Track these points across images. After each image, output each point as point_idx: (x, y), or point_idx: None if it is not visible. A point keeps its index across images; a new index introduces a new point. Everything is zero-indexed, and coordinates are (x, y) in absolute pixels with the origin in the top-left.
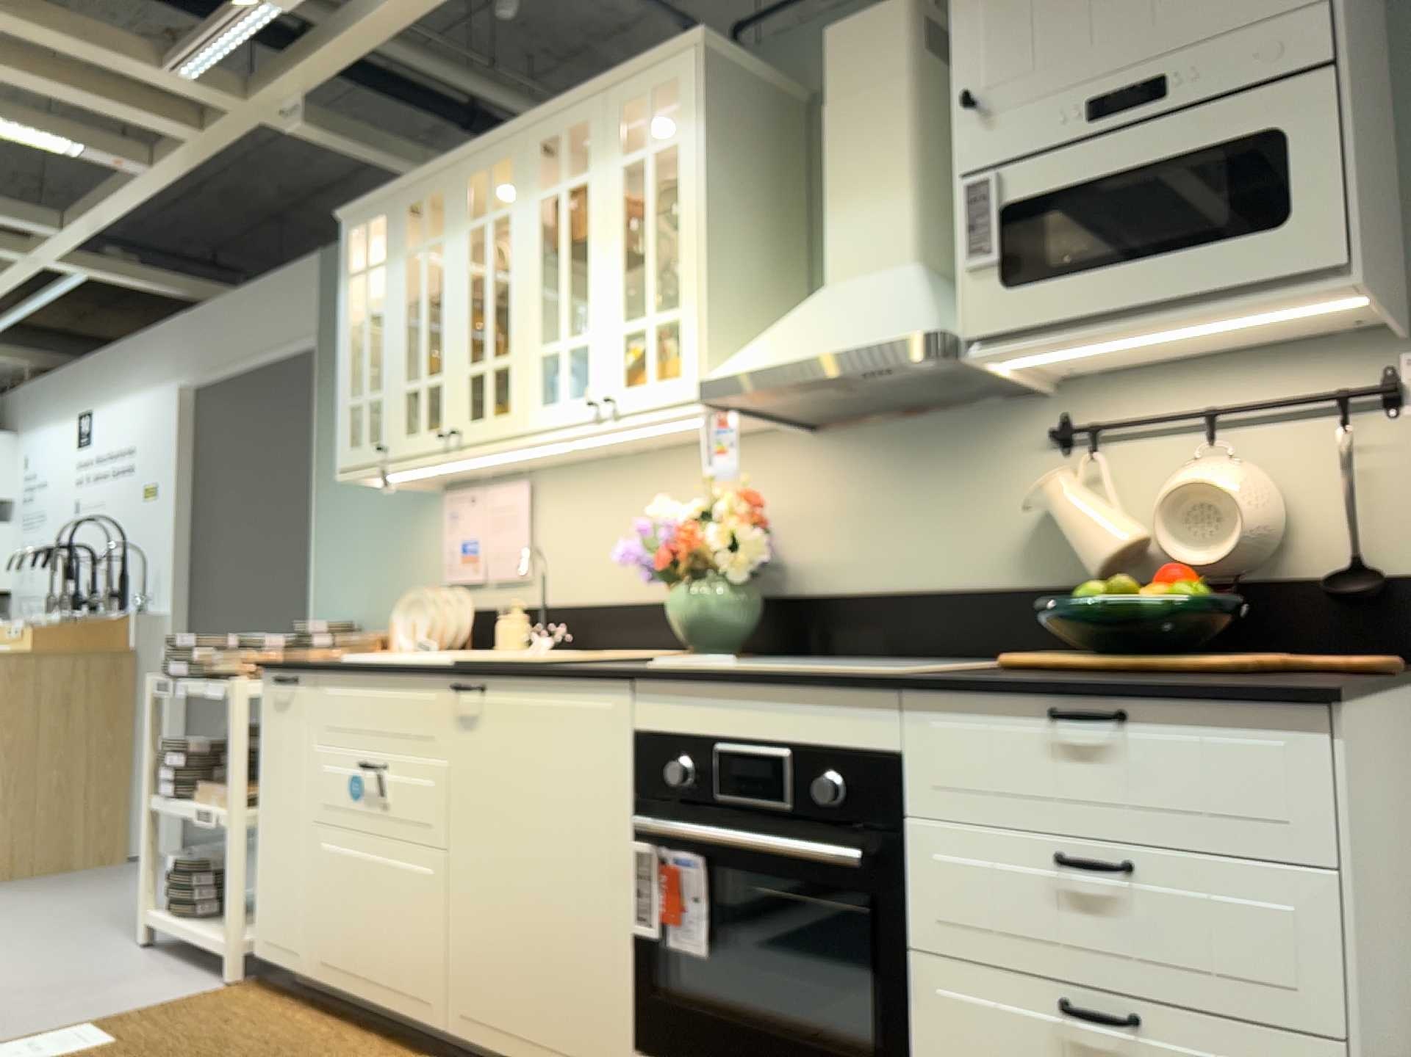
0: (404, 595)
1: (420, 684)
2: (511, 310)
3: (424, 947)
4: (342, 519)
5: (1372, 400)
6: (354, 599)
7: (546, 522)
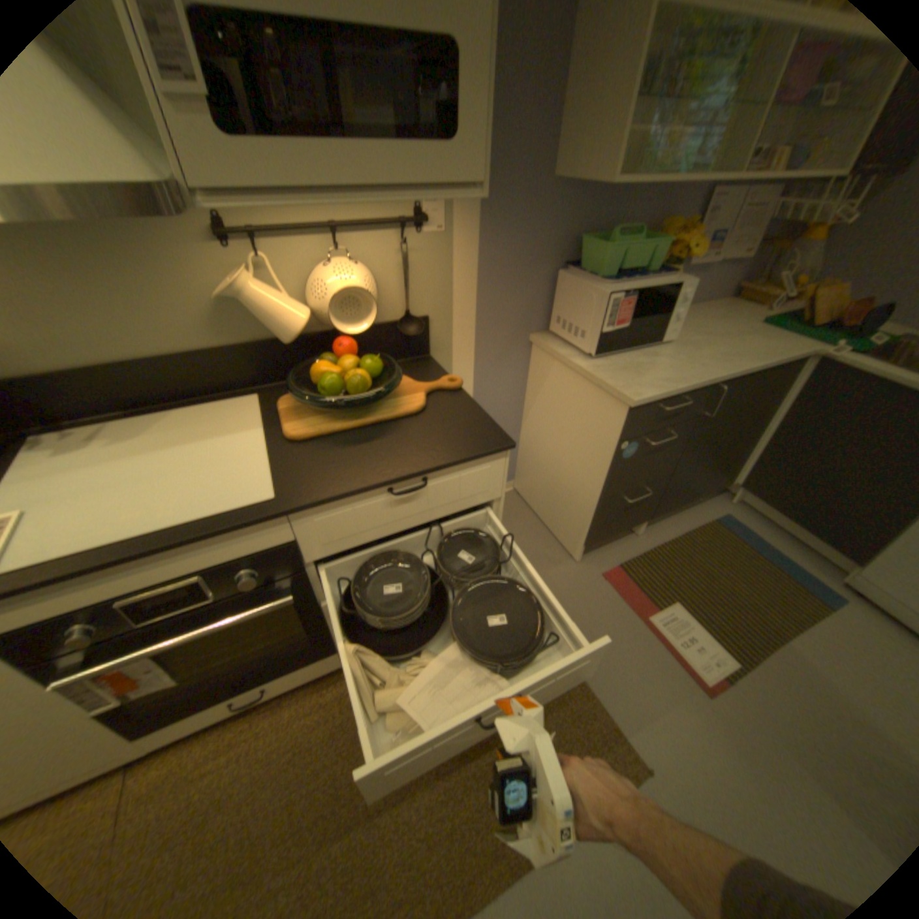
0: None
1: None
2: None
3: None
4: None
5: (410, 221)
6: None
7: None
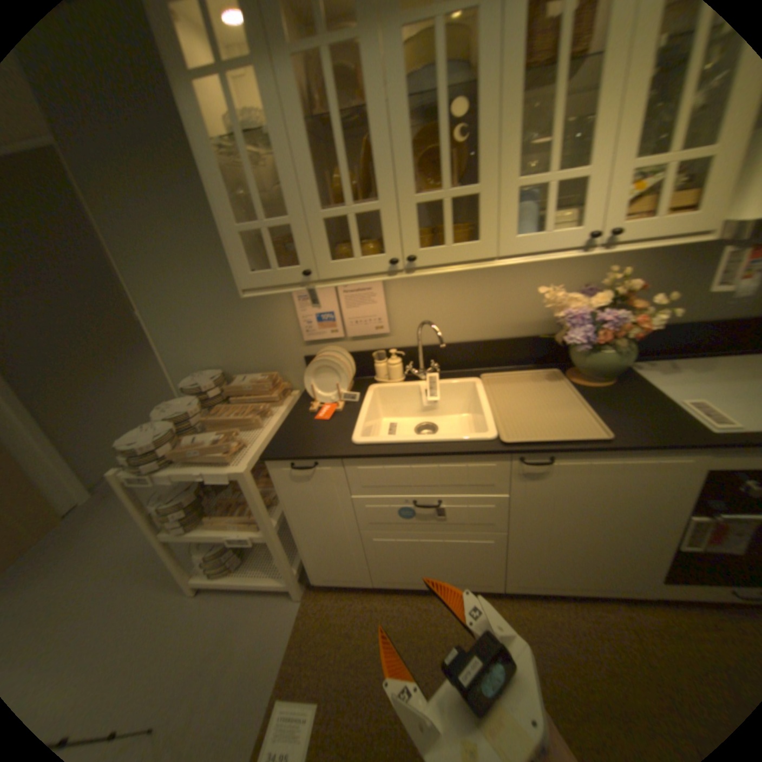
0: (264, 349)
1: (480, 459)
2: (483, 135)
3: (489, 569)
4: (171, 302)
5: None
6: (211, 354)
7: (398, 296)
